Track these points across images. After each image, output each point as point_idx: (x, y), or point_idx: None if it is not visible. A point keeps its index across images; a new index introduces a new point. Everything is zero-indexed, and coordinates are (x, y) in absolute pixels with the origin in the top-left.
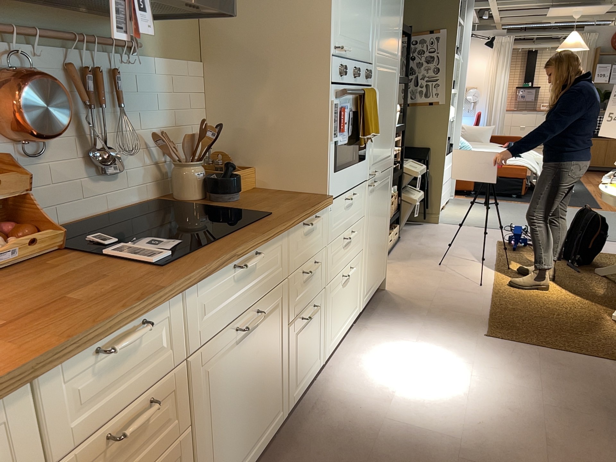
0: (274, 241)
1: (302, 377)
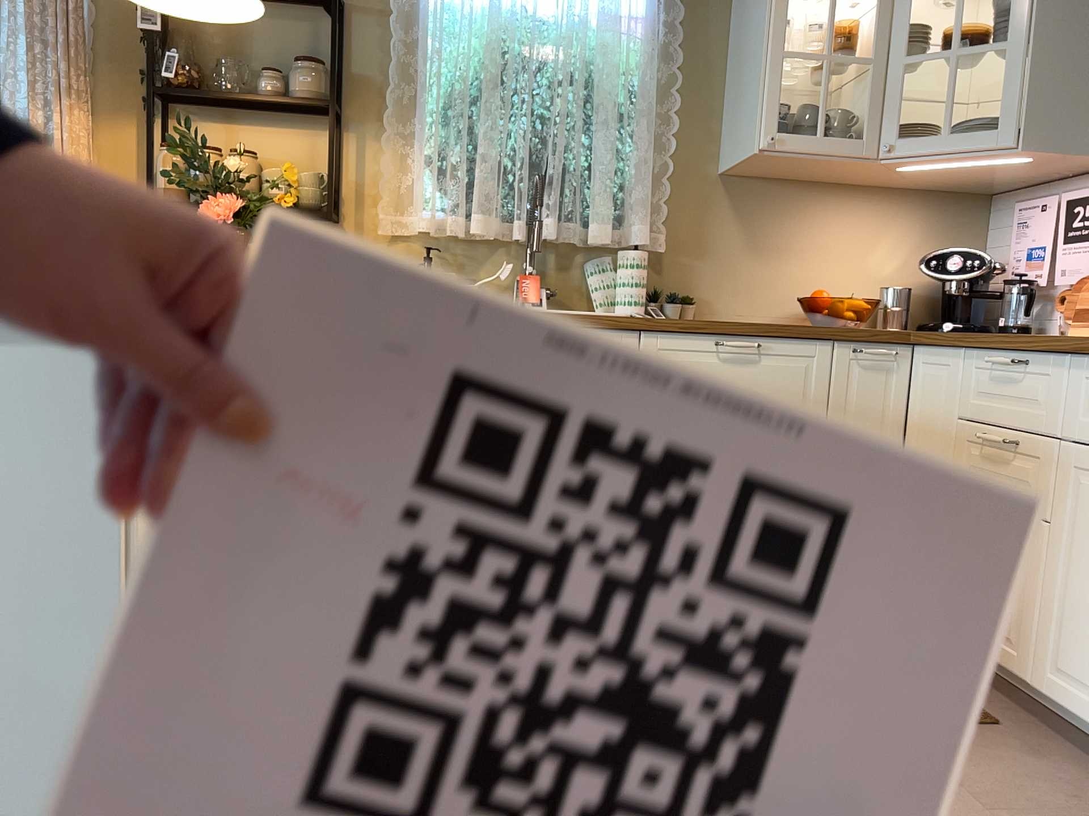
0: None
1: None
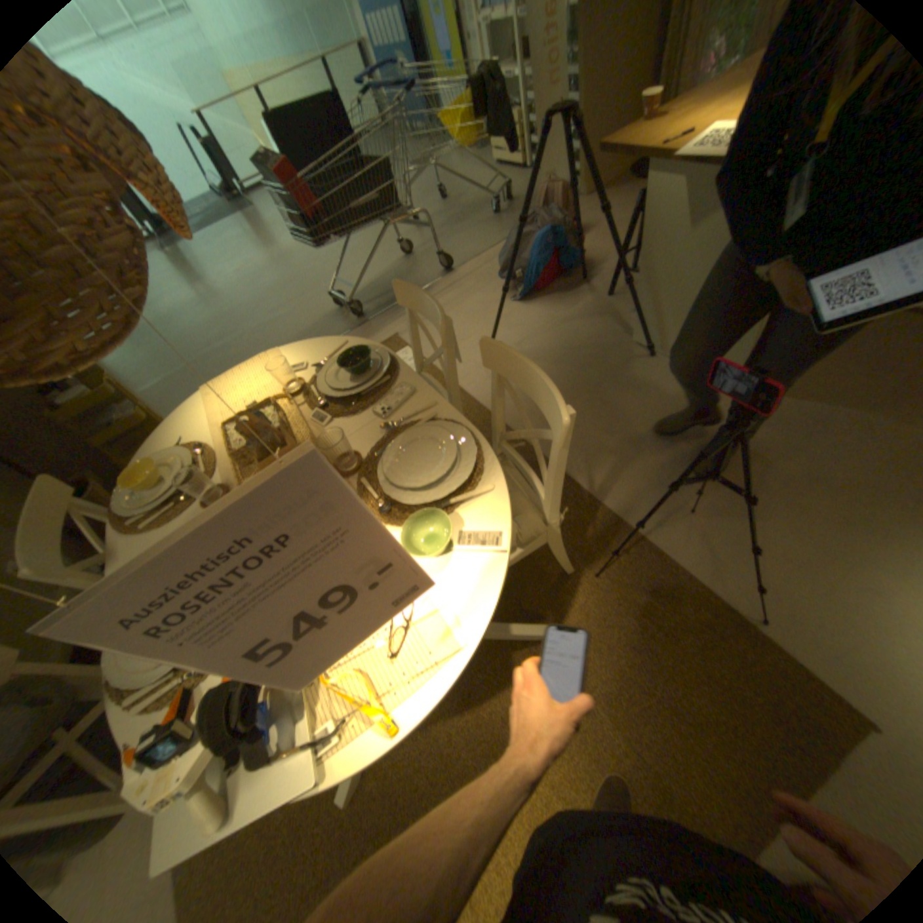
0: None
1: None
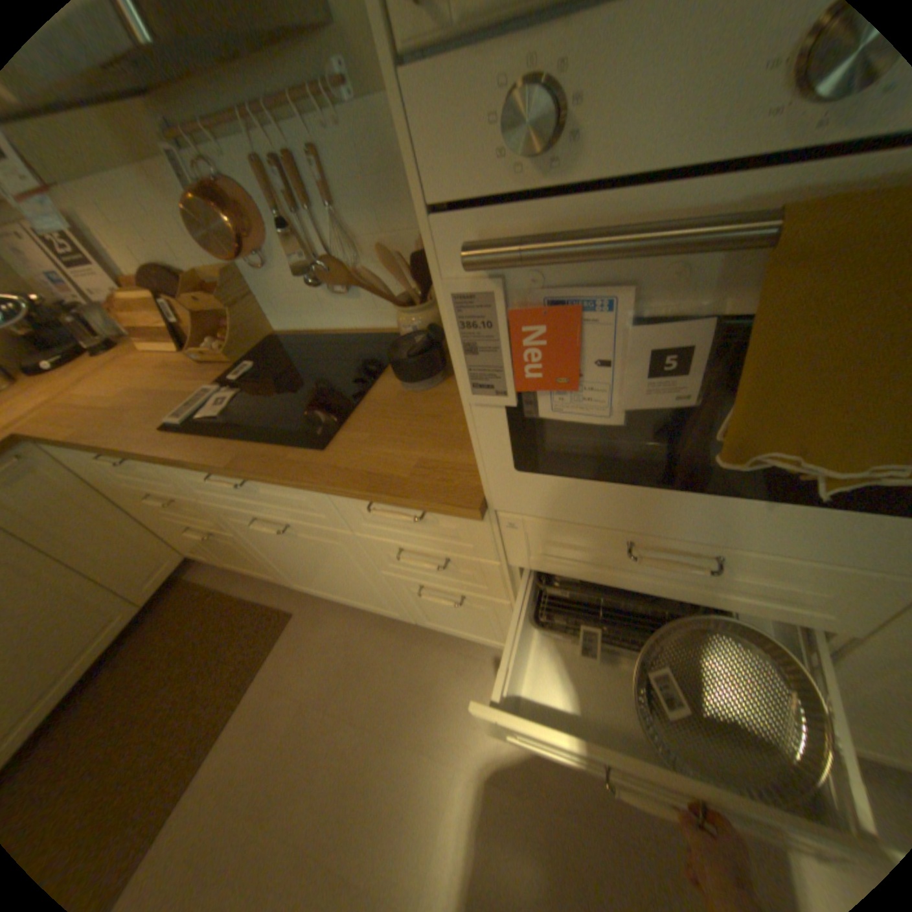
0: (288, 485)
1: (451, 627)
